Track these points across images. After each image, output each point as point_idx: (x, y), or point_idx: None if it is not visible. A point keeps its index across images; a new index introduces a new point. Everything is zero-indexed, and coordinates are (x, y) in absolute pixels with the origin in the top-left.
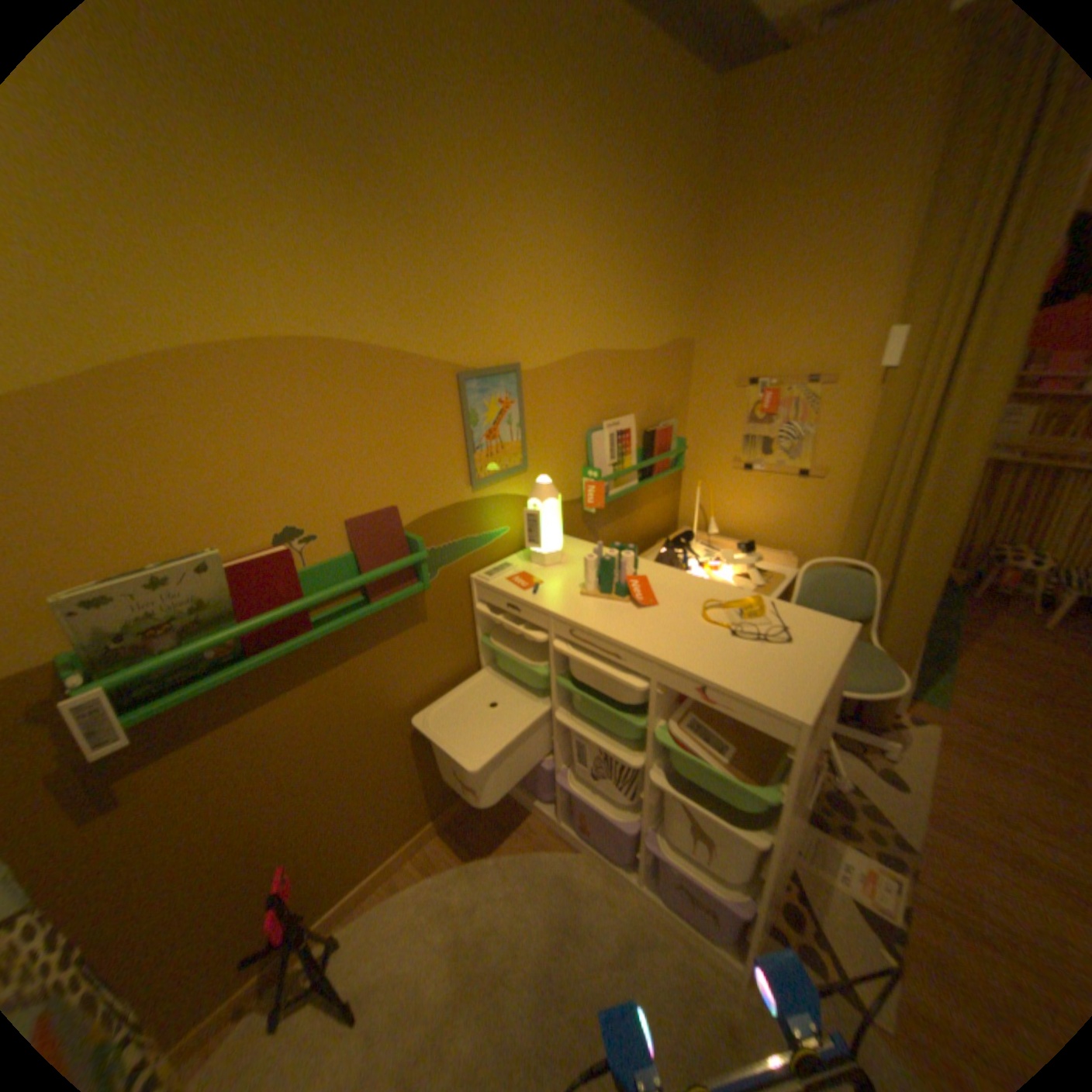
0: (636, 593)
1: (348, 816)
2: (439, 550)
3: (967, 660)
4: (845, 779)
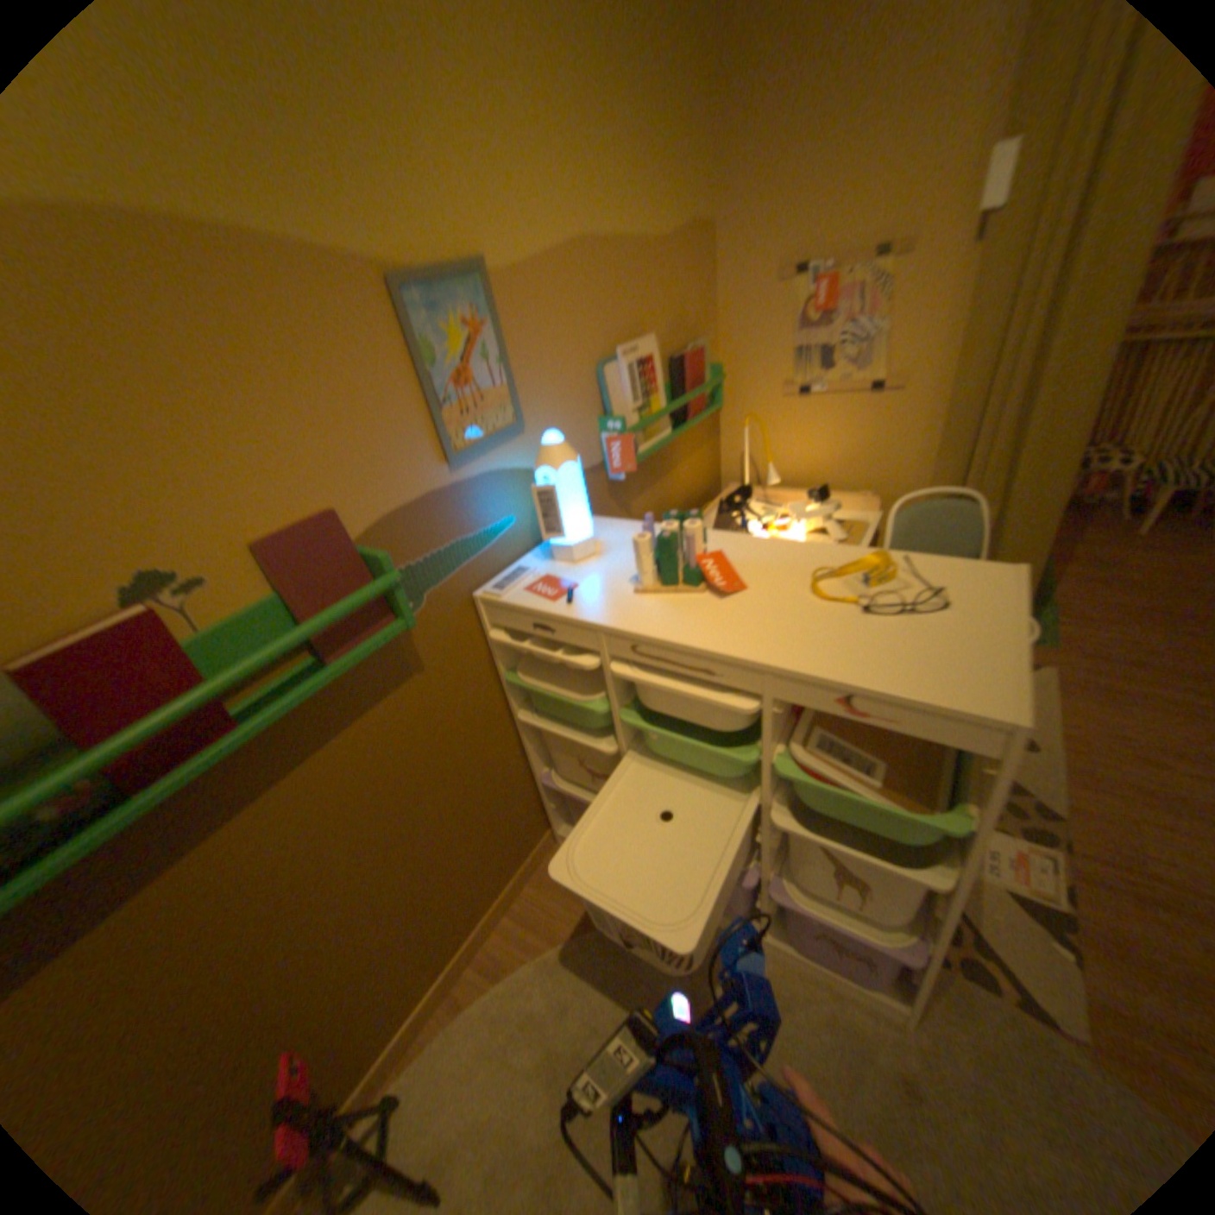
0: (712, 575)
1: (371, 946)
2: (418, 564)
3: (1065, 585)
4: None
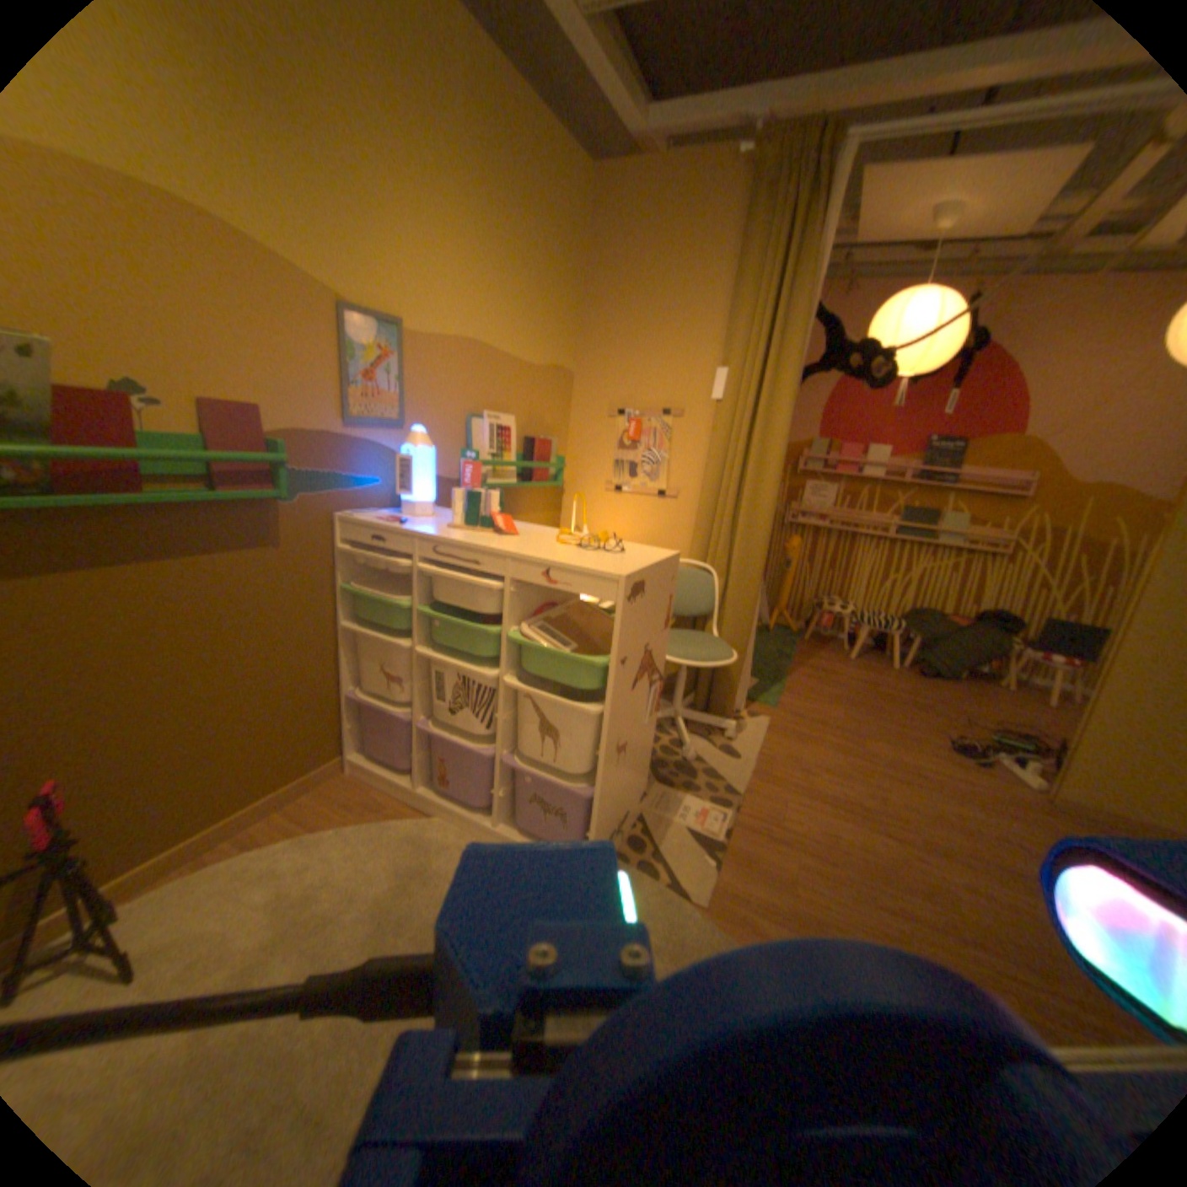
0: (500, 529)
1: (154, 757)
2: (303, 475)
3: (794, 678)
4: (690, 753)
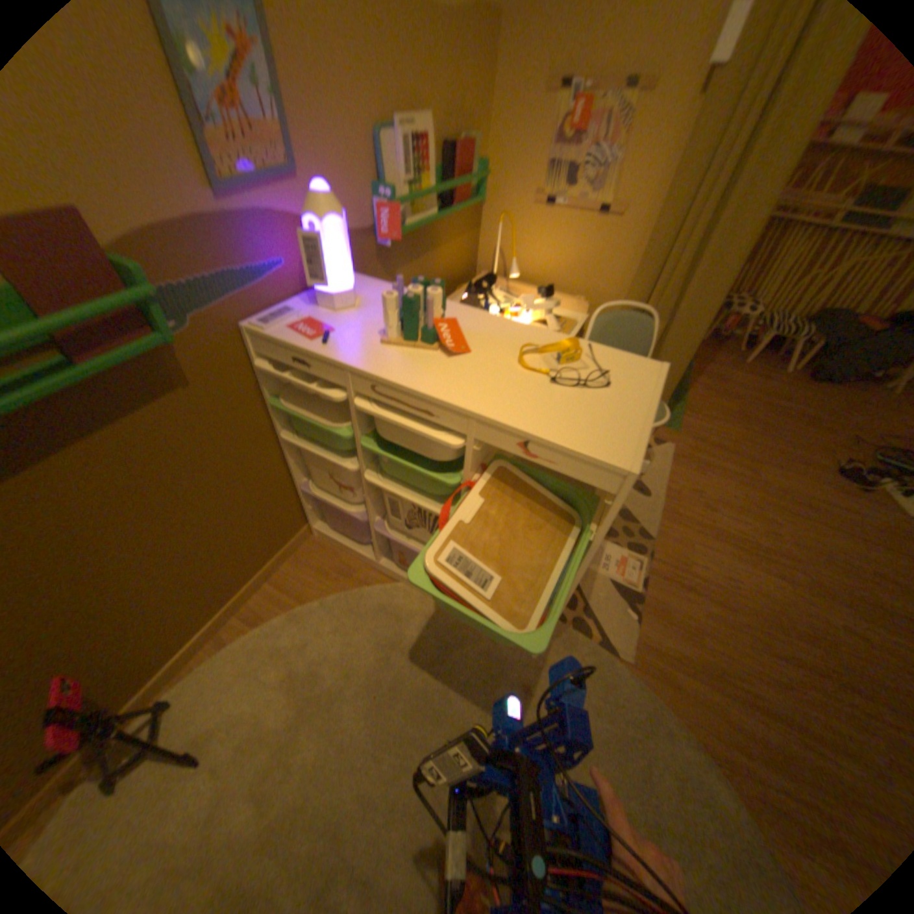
0: (445, 337)
1: (142, 600)
2: (179, 284)
3: (694, 390)
4: None
